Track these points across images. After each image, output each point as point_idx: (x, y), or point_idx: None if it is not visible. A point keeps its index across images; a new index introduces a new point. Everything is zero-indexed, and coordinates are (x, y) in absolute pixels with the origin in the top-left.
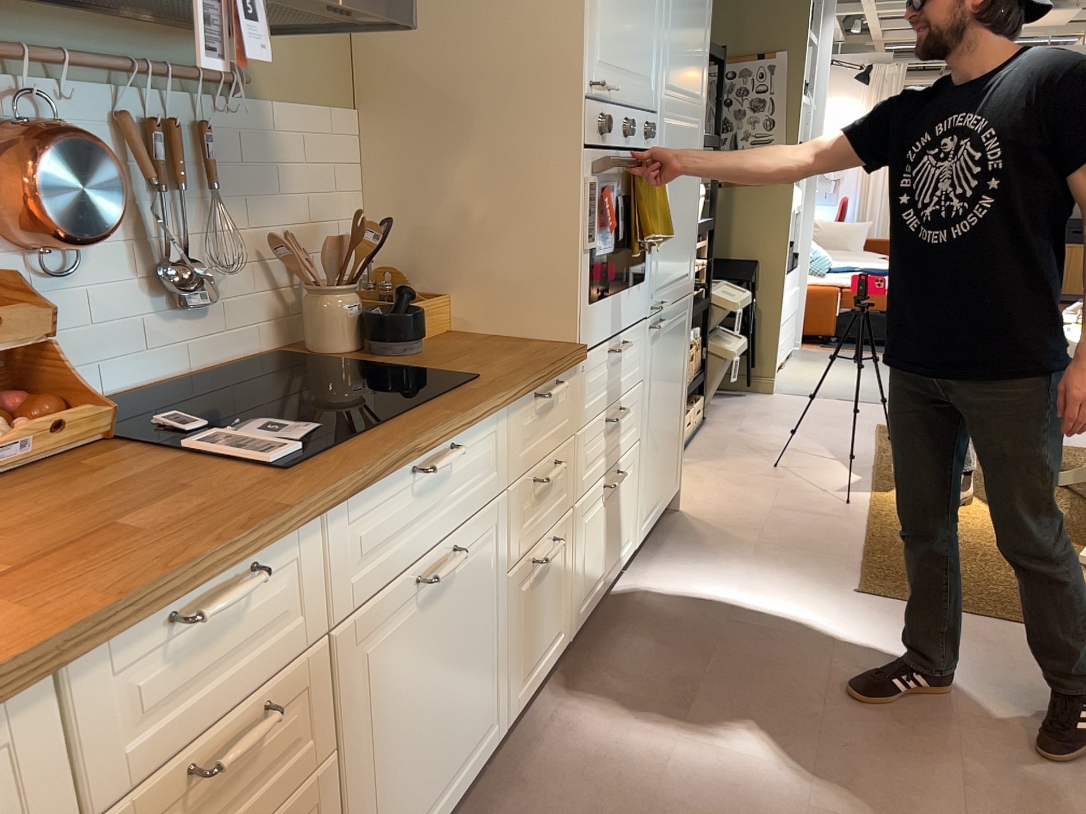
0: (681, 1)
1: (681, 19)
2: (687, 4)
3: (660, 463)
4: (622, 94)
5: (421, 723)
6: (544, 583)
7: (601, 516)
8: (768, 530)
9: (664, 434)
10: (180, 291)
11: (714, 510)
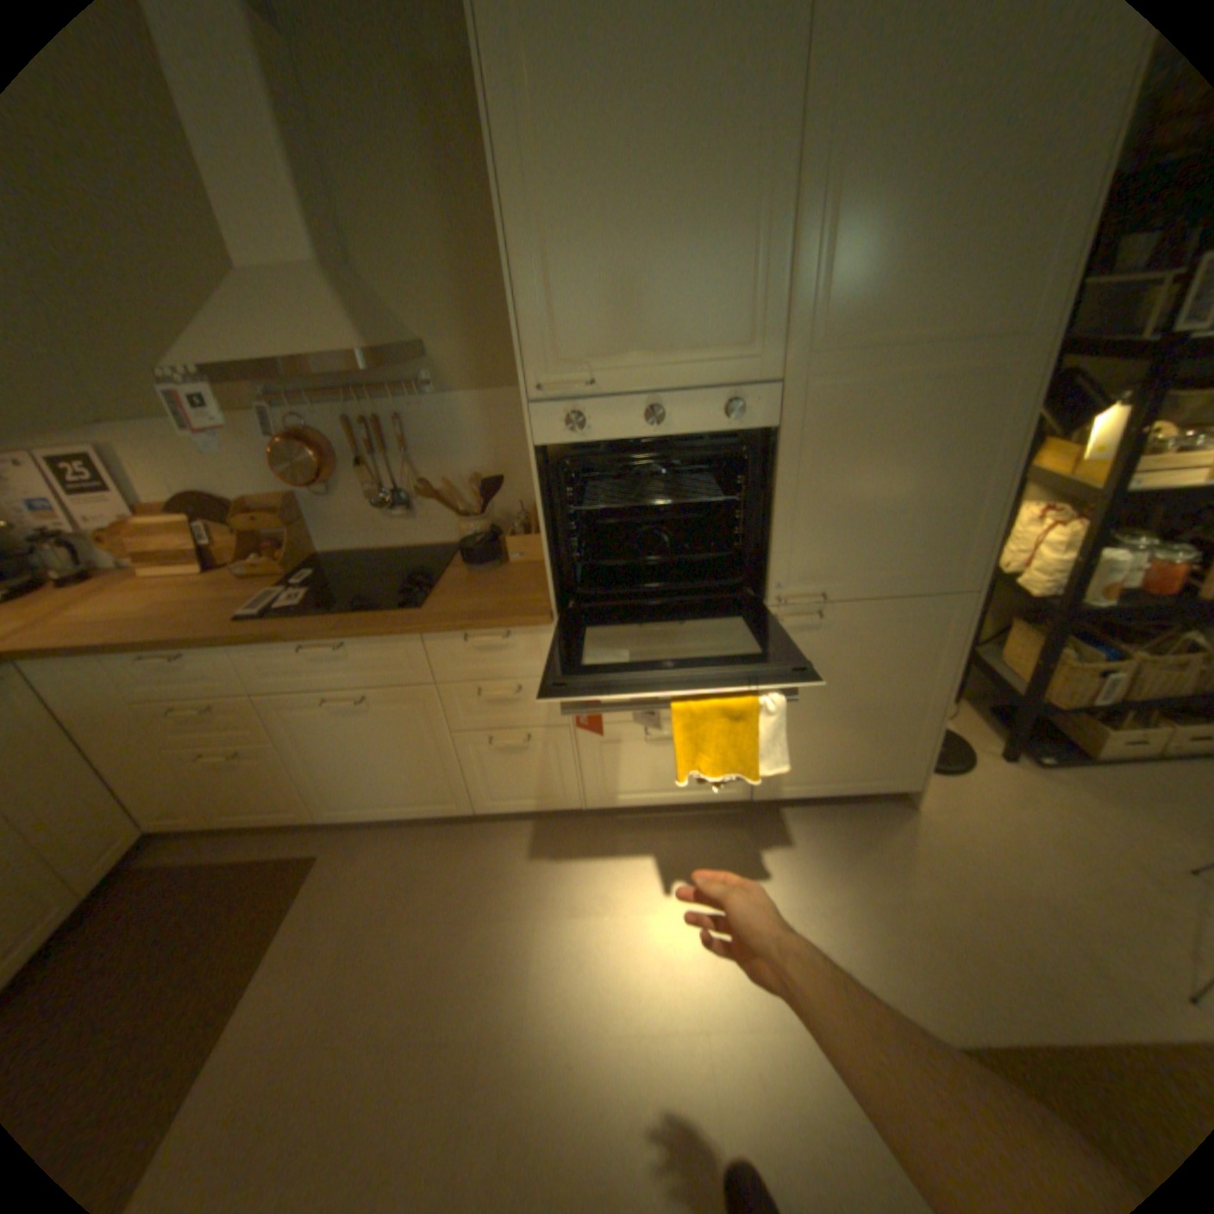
0: (883, 193)
1: (879, 224)
2: (915, 189)
3: (827, 750)
4: (633, 379)
5: (354, 766)
6: (516, 756)
7: (641, 749)
8: (966, 909)
9: (841, 727)
10: (378, 507)
11: (955, 841)
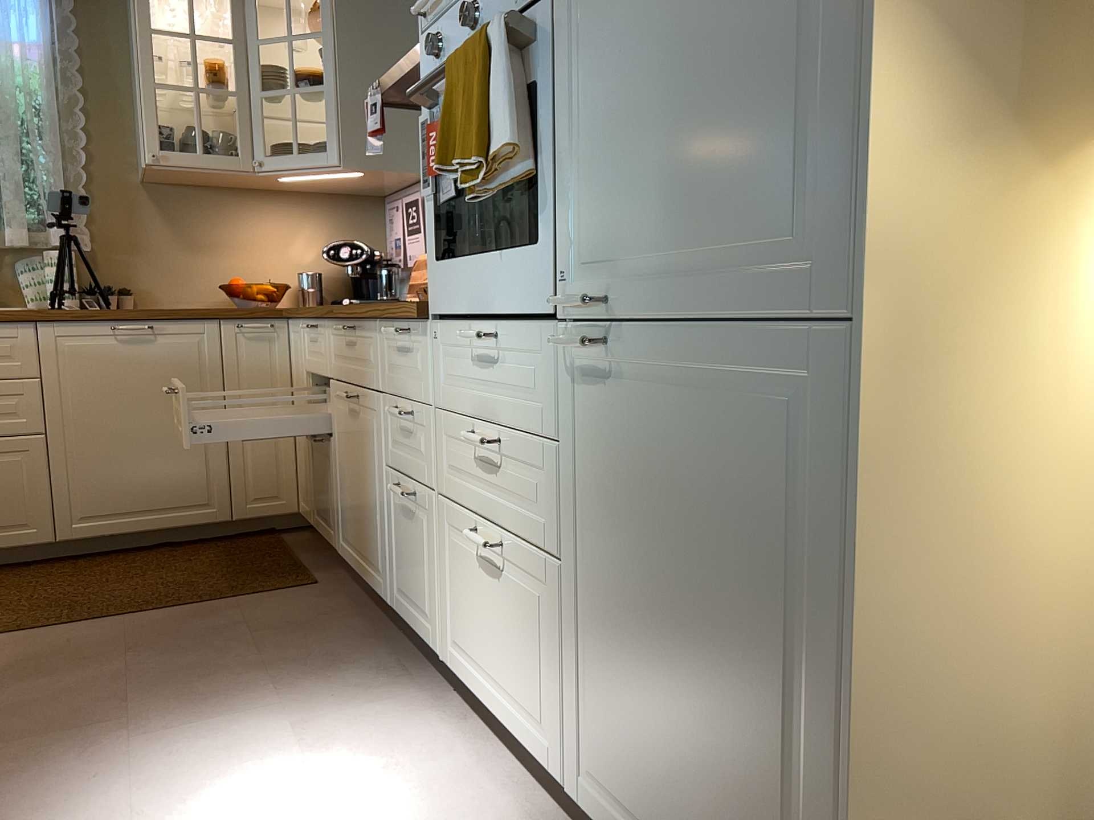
0: None
1: None
2: None
3: (654, 740)
4: None
5: (351, 486)
6: (411, 528)
7: (477, 576)
8: None
9: (668, 679)
10: None
11: None
